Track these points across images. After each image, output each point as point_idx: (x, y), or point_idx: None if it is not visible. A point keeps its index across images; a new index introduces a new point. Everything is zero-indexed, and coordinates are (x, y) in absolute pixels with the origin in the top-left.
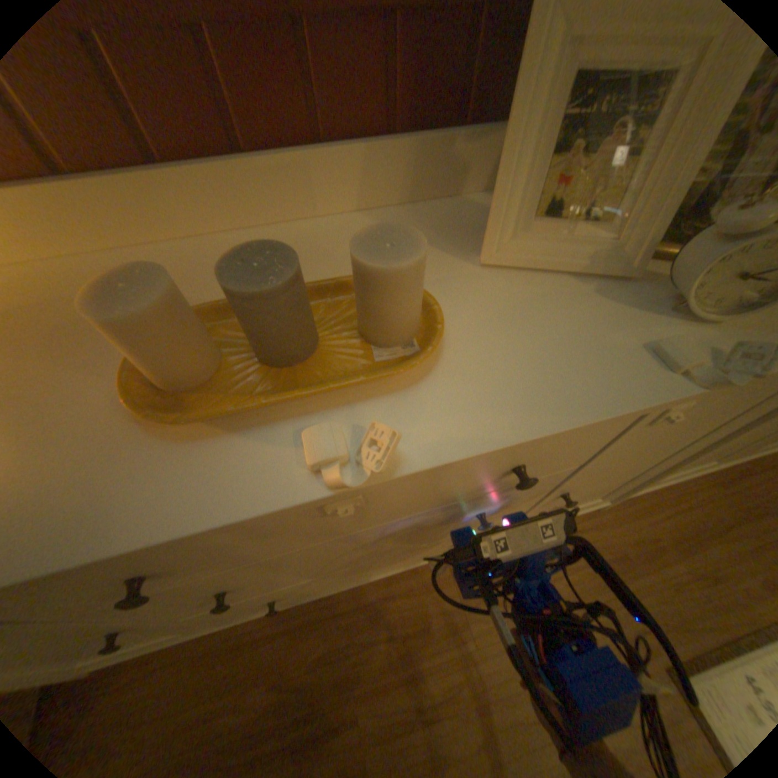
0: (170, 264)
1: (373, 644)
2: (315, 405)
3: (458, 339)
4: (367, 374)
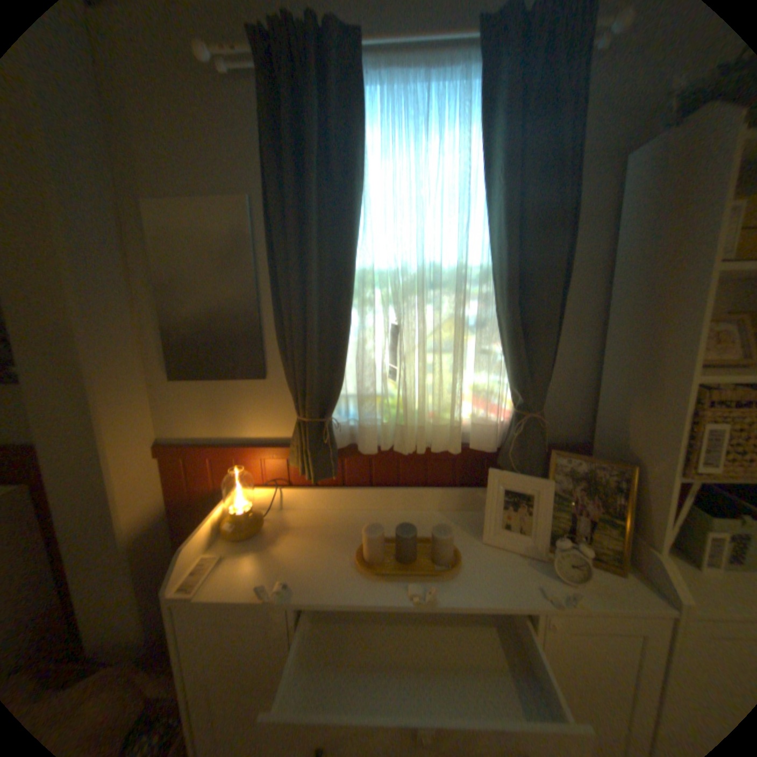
0: (367, 520)
1: None
2: (412, 580)
3: (466, 570)
4: (431, 574)
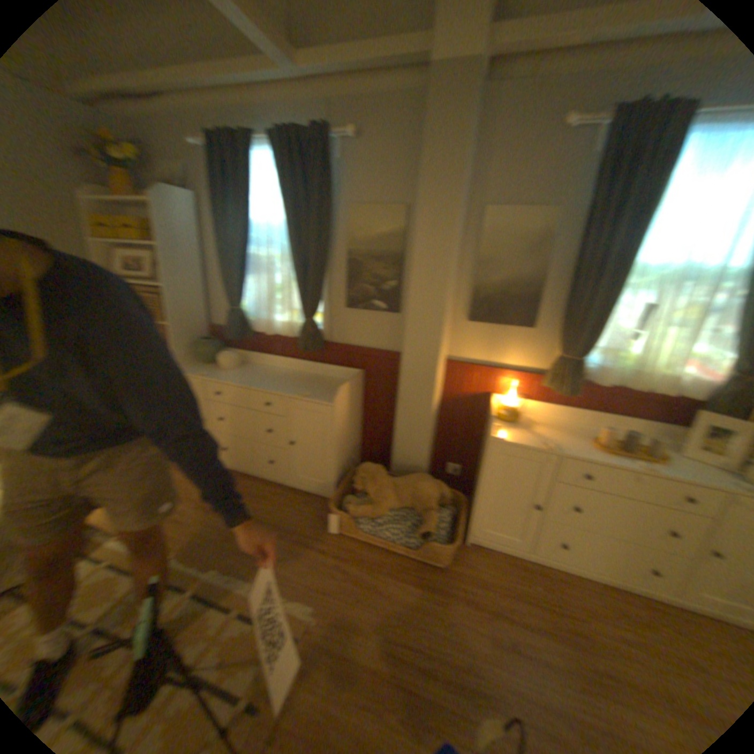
0: (586, 429)
1: (598, 606)
2: (637, 460)
3: (673, 464)
4: (649, 461)
